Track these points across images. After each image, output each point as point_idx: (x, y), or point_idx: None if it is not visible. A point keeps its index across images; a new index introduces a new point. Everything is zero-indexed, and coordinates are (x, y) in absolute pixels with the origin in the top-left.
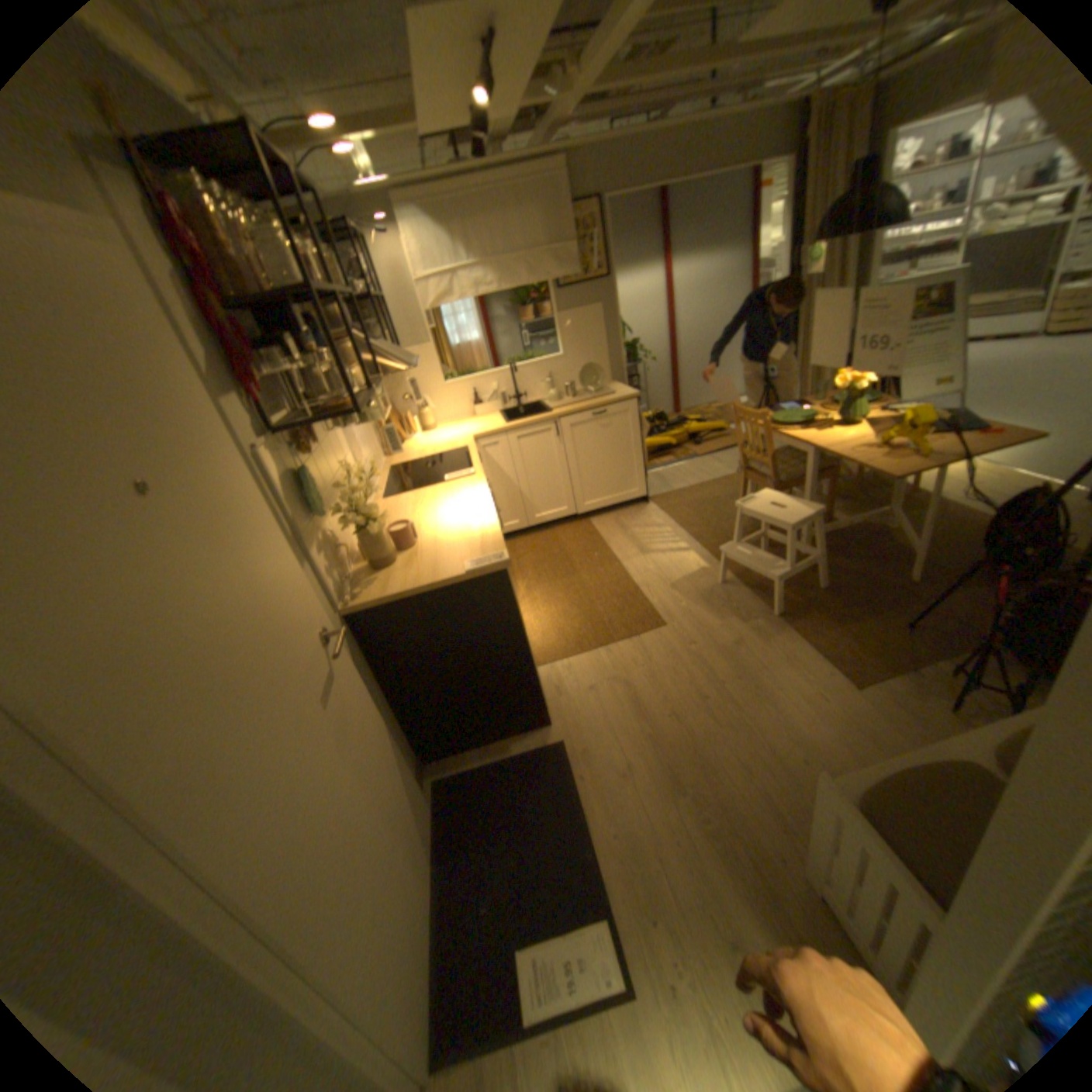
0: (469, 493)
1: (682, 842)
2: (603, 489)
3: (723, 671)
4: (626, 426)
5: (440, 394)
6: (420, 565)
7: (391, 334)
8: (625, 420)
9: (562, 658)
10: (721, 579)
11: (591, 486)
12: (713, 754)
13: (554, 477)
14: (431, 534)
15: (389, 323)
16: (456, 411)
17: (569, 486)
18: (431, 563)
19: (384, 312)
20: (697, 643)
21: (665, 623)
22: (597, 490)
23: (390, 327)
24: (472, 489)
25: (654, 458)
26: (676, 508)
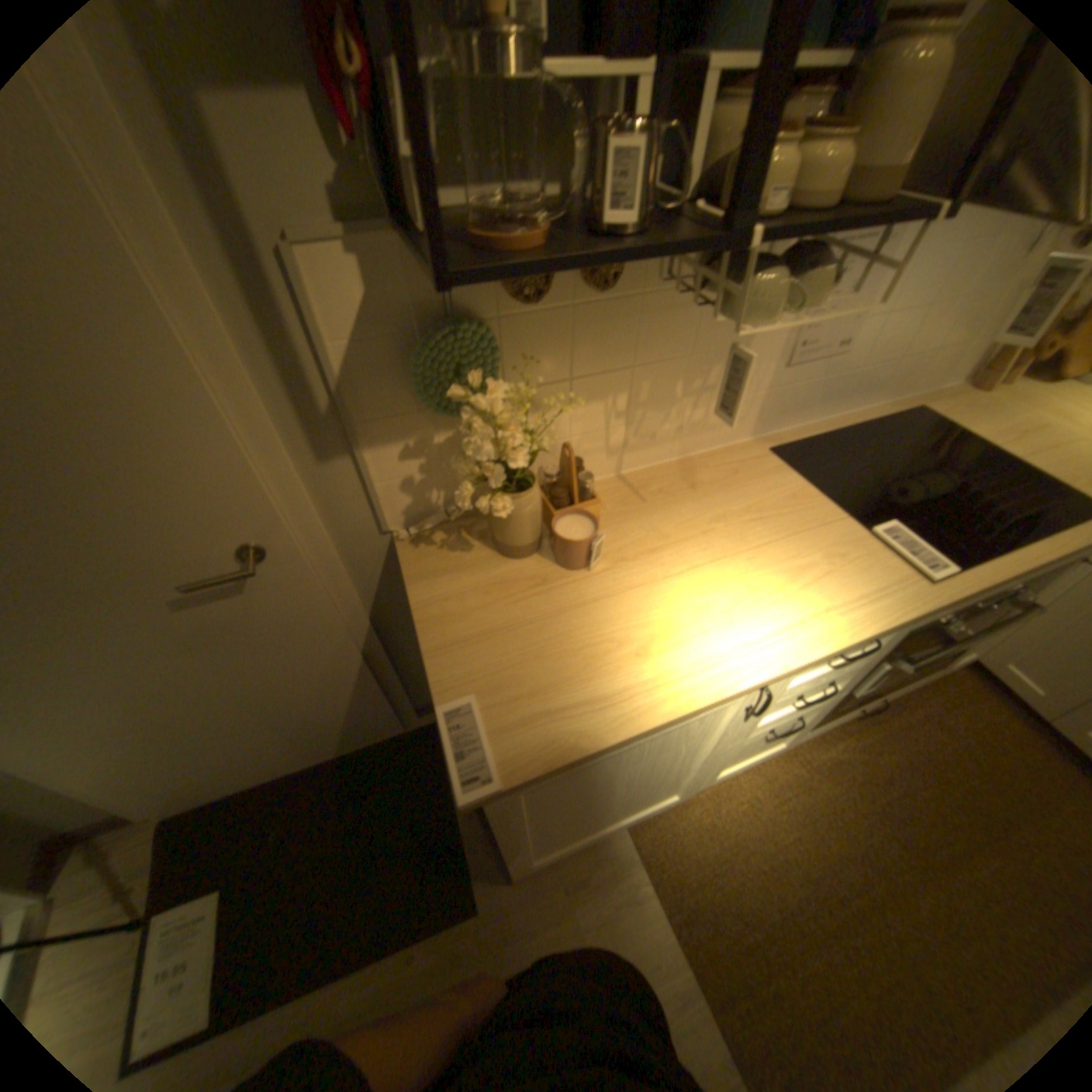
0: (812, 604)
1: None
2: None
3: None
4: None
5: None
6: (492, 605)
7: None
8: None
9: (649, 885)
10: None
11: None
12: None
13: None
14: (612, 585)
15: None
16: None
17: None
18: (490, 625)
19: None
20: None
21: None
22: None
23: None
24: (836, 604)
25: None
26: None
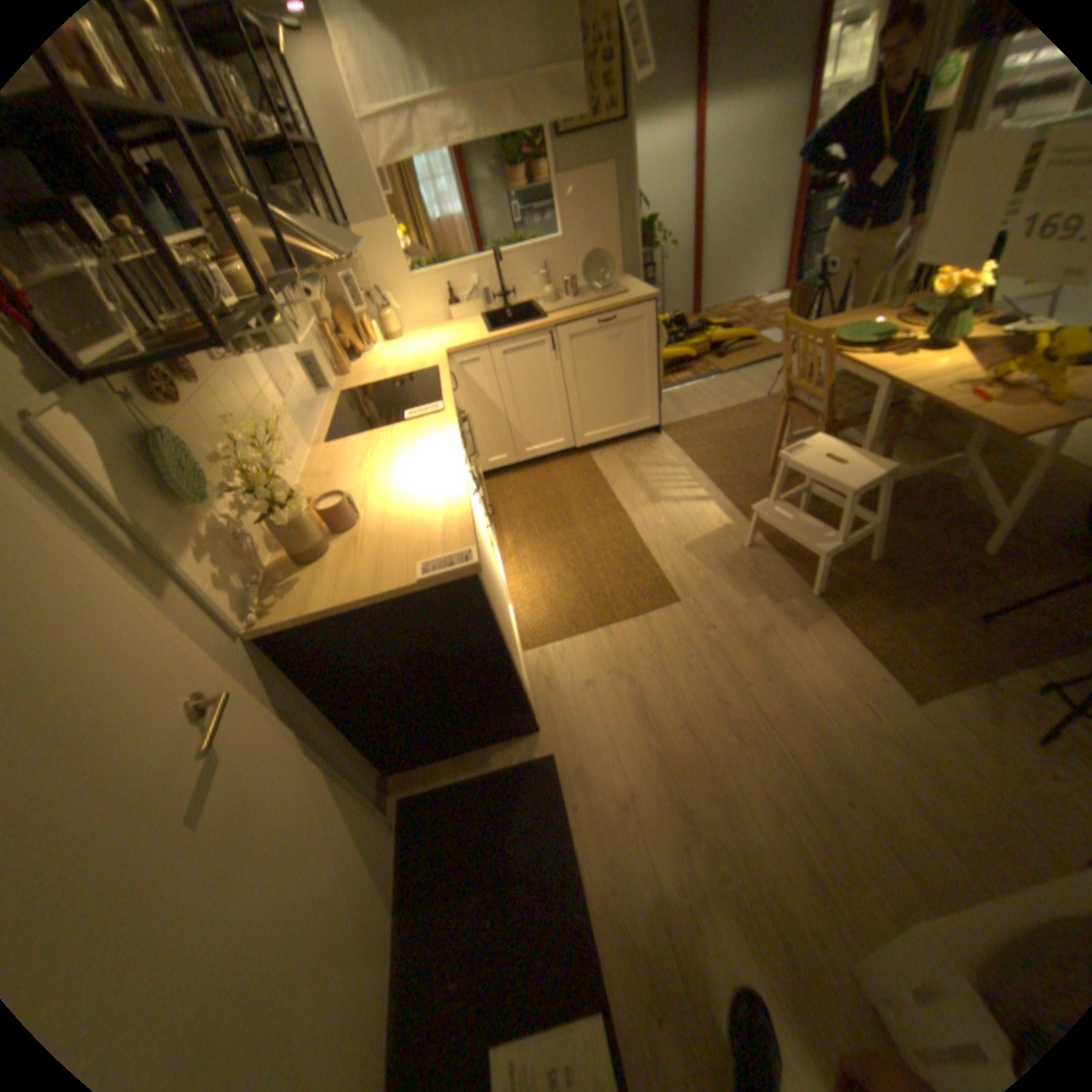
0: (434, 443)
1: (695, 907)
2: (607, 417)
3: (748, 669)
4: (638, 336)
5: (405, 292)
6: (357, 563)
7: (333, 205)
8: (637, 328)
9: (554, 642)
10: (747, 542)
11: (592, 414)
12: (736, 785)
13: (548, 404)
14: (378, 509)
15: (326, 188)
16: (426, 314)
17: (566, 415)
18: (373, 562)
19: (320, 171)
20: (717, 629)
21: (679, 600)
22: (600, 419)
23: (329, 194)
24: (438, 437)
25: (668, 373)
26: (693, 442)
